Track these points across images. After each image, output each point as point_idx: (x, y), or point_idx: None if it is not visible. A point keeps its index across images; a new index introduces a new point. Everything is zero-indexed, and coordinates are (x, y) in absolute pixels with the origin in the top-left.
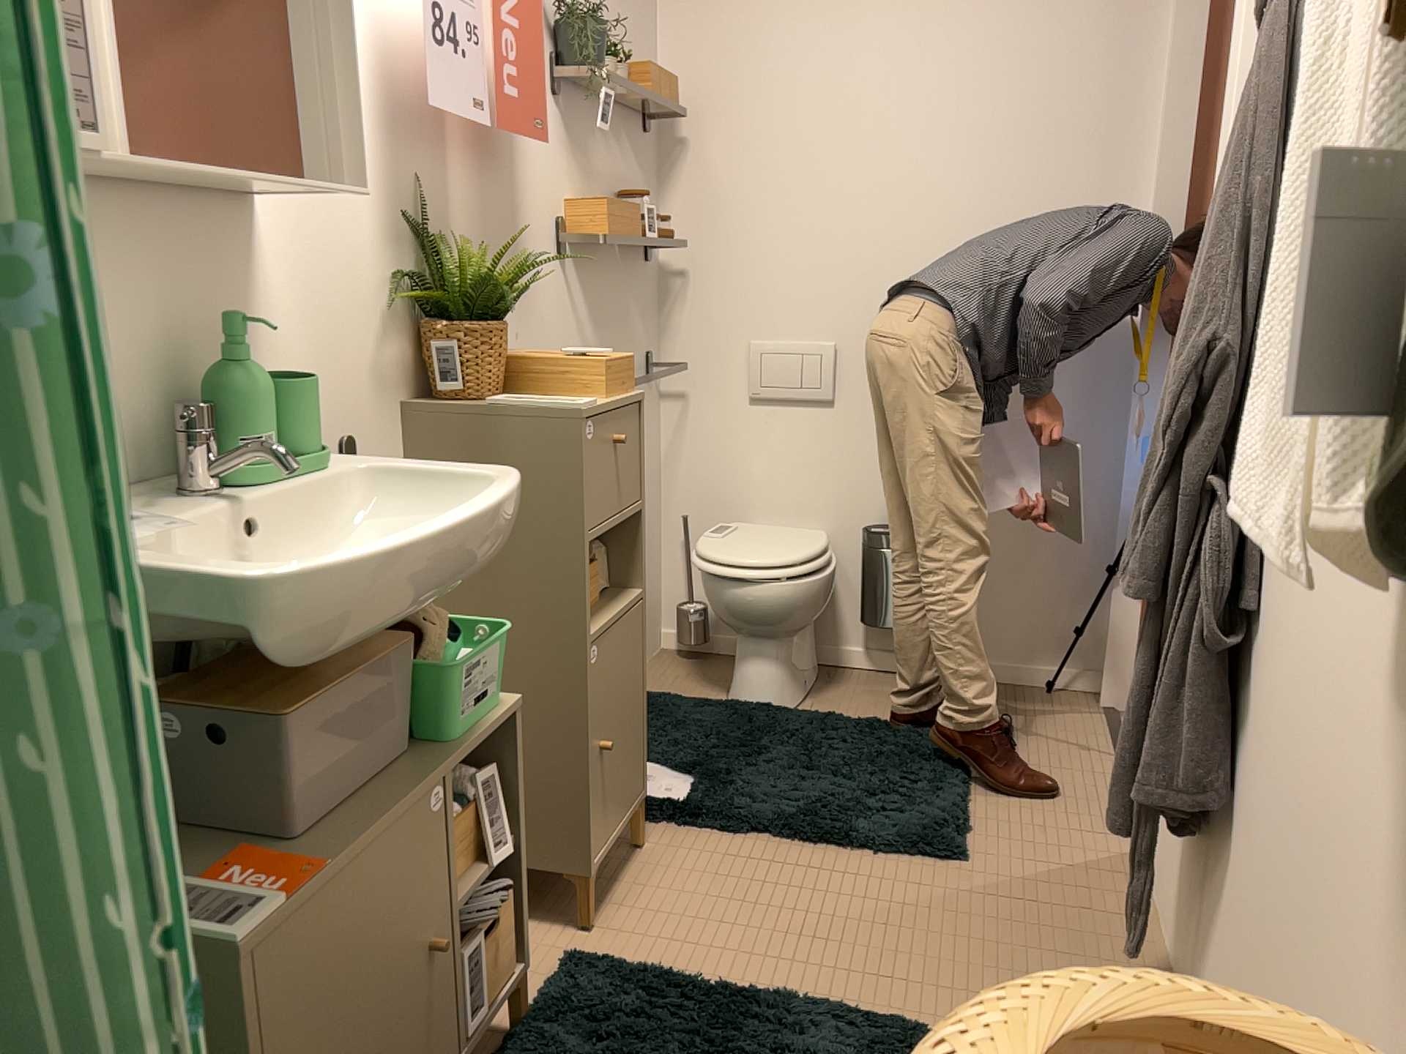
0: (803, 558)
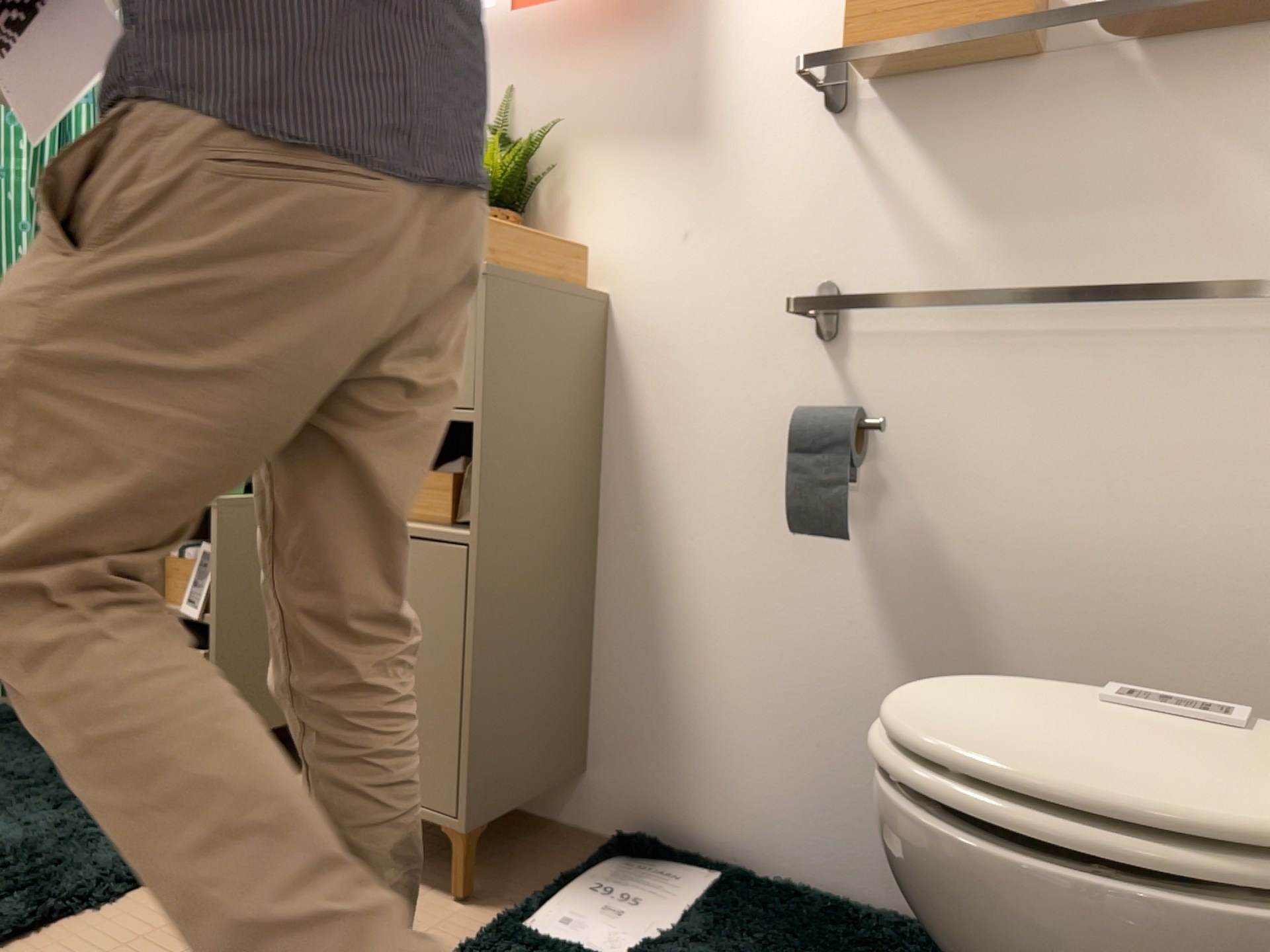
0: (959, 756)
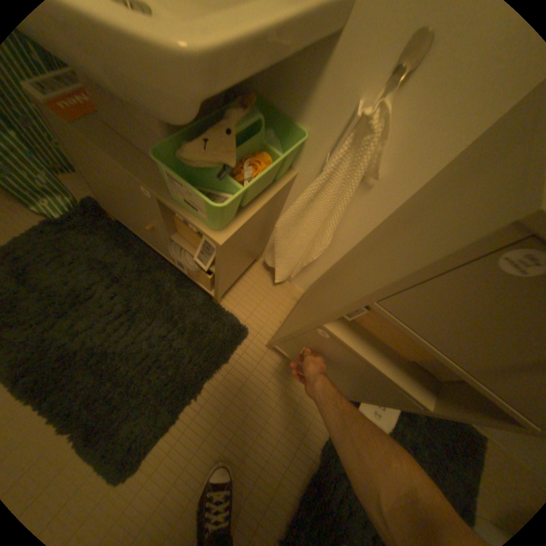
0: None
